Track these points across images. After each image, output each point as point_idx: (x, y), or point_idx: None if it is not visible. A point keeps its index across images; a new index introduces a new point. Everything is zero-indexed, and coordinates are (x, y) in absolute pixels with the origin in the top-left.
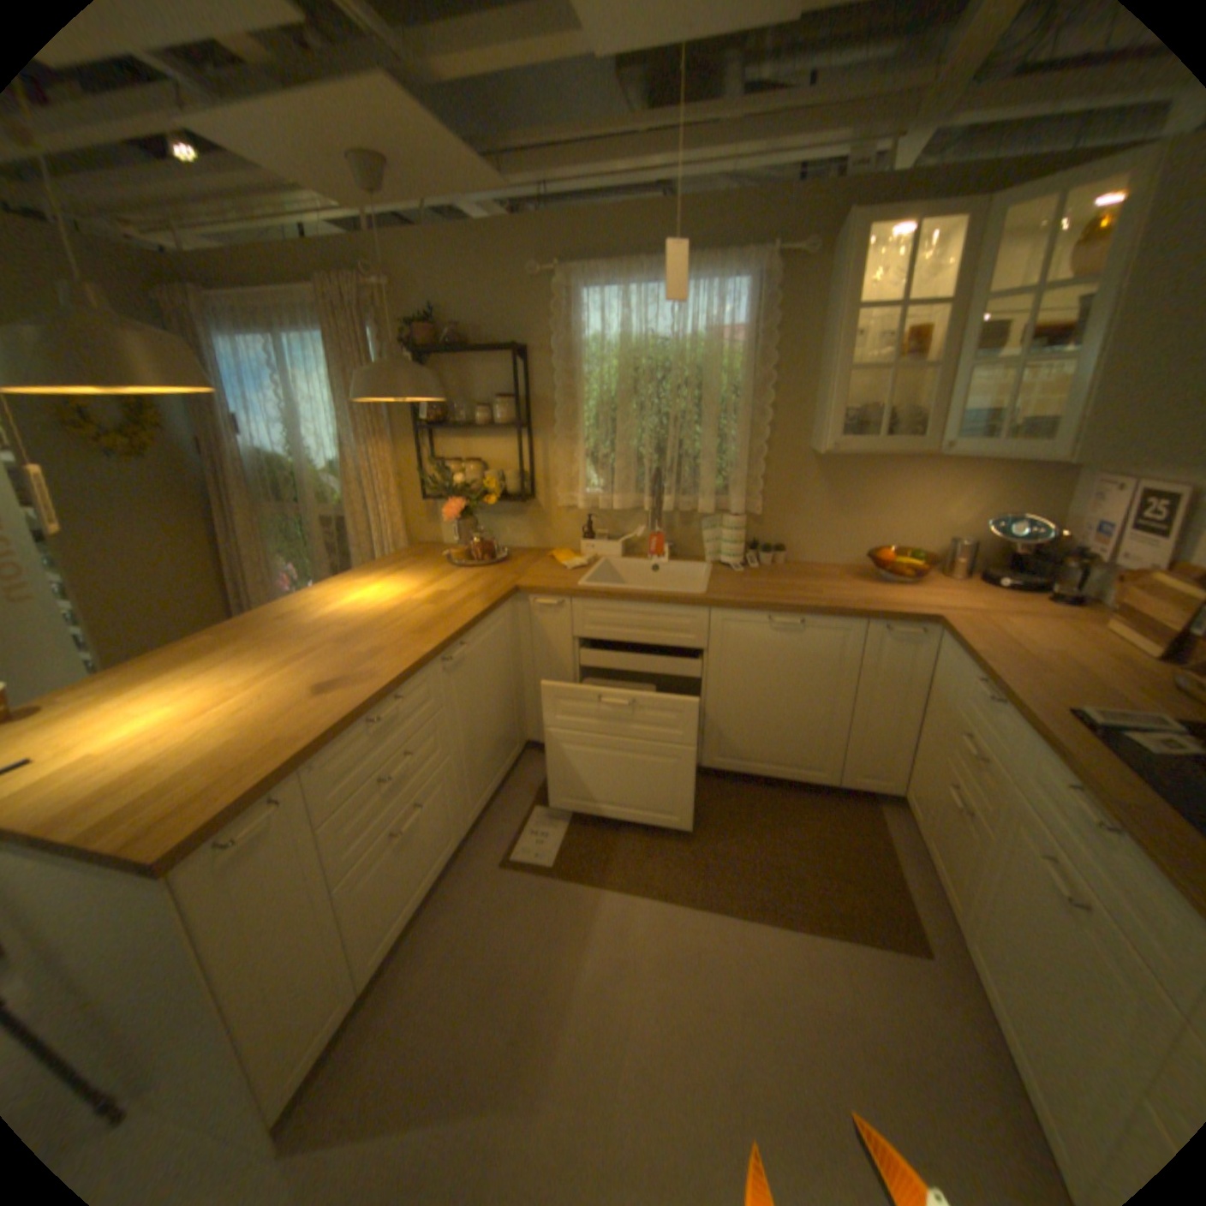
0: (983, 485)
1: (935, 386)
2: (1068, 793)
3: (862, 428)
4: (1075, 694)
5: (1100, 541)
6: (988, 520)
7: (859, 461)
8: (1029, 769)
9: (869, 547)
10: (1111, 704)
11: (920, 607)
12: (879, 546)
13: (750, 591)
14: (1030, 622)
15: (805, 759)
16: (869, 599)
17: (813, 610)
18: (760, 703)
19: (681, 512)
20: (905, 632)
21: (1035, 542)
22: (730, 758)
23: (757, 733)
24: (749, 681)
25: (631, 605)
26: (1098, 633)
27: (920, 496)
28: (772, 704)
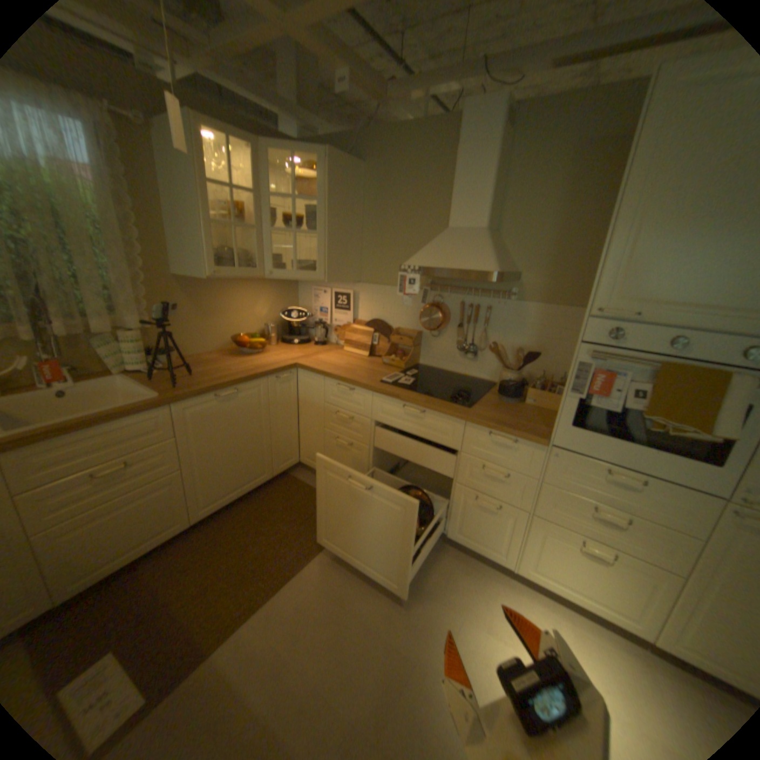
0: (267, 296)
1: (247, 241)
2: (398, 410)
3: (220, 263)
4: (371, 377)
5: (323, 317)
6: (273, 313)
7: (205, 284)
8: (376, 410)
9: (224, 338)
10: (381, 376)
11: (283, 363)
12: (229, 337)
13: (188, 384)
14: (323, 356)
15: (254, 474)
16: (257, 366)
17: (240, 382)
18: (222, 456)
19: (65, 337)
20: (286, 377)
21: (302, 321)
22: (211, 505)
23: (224, 476)
24: (212, 445)
25: (90, 433)
26: (344, 354)
27: (242, 304)
28: (229, 452)
